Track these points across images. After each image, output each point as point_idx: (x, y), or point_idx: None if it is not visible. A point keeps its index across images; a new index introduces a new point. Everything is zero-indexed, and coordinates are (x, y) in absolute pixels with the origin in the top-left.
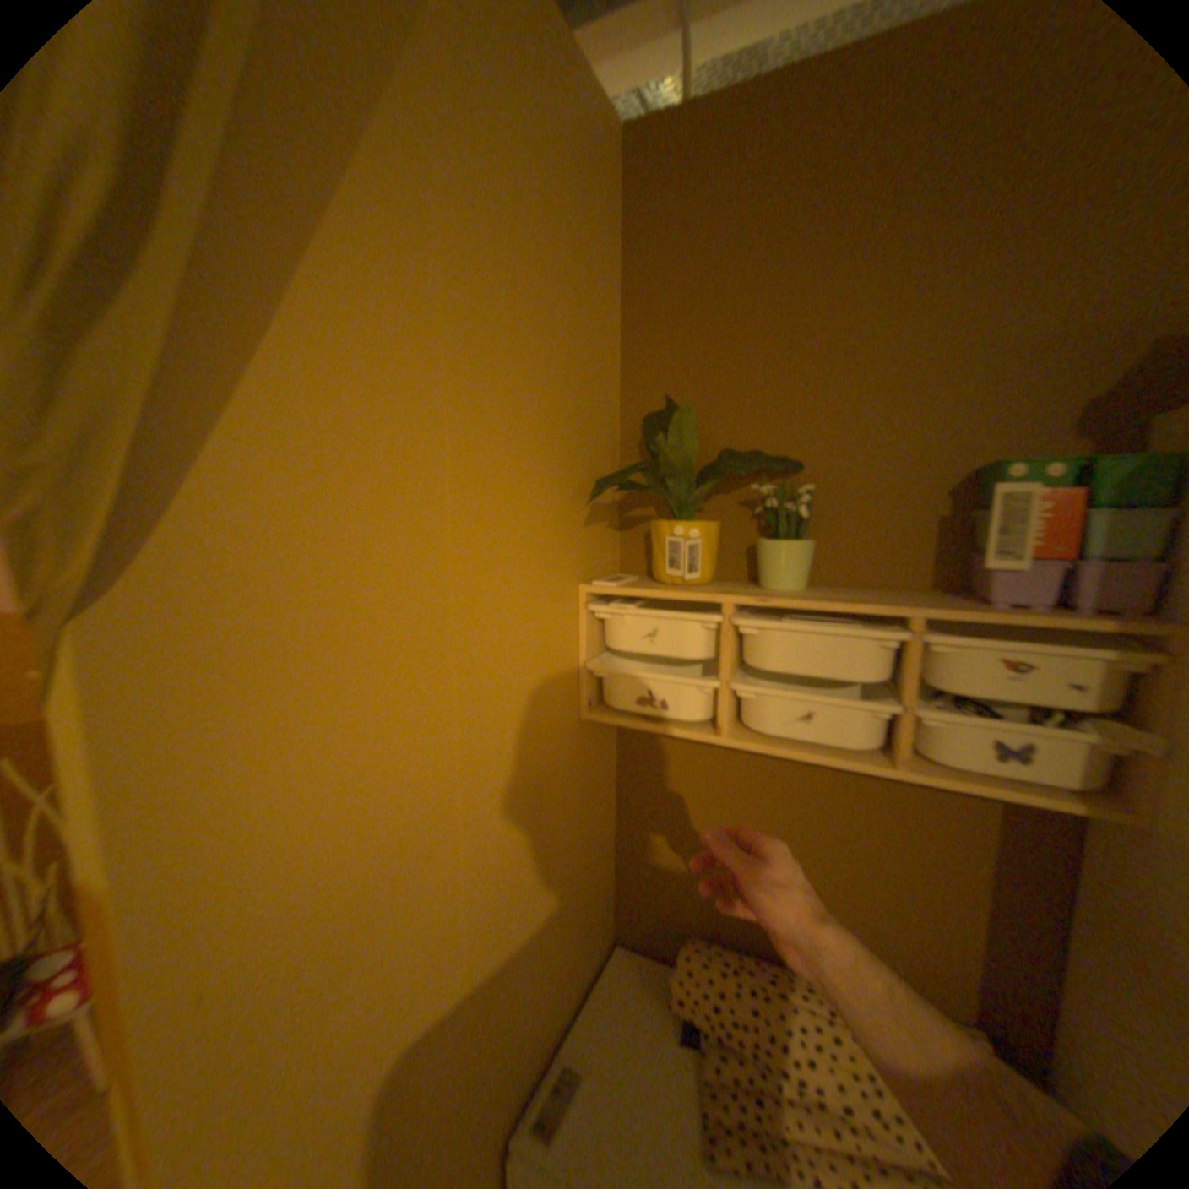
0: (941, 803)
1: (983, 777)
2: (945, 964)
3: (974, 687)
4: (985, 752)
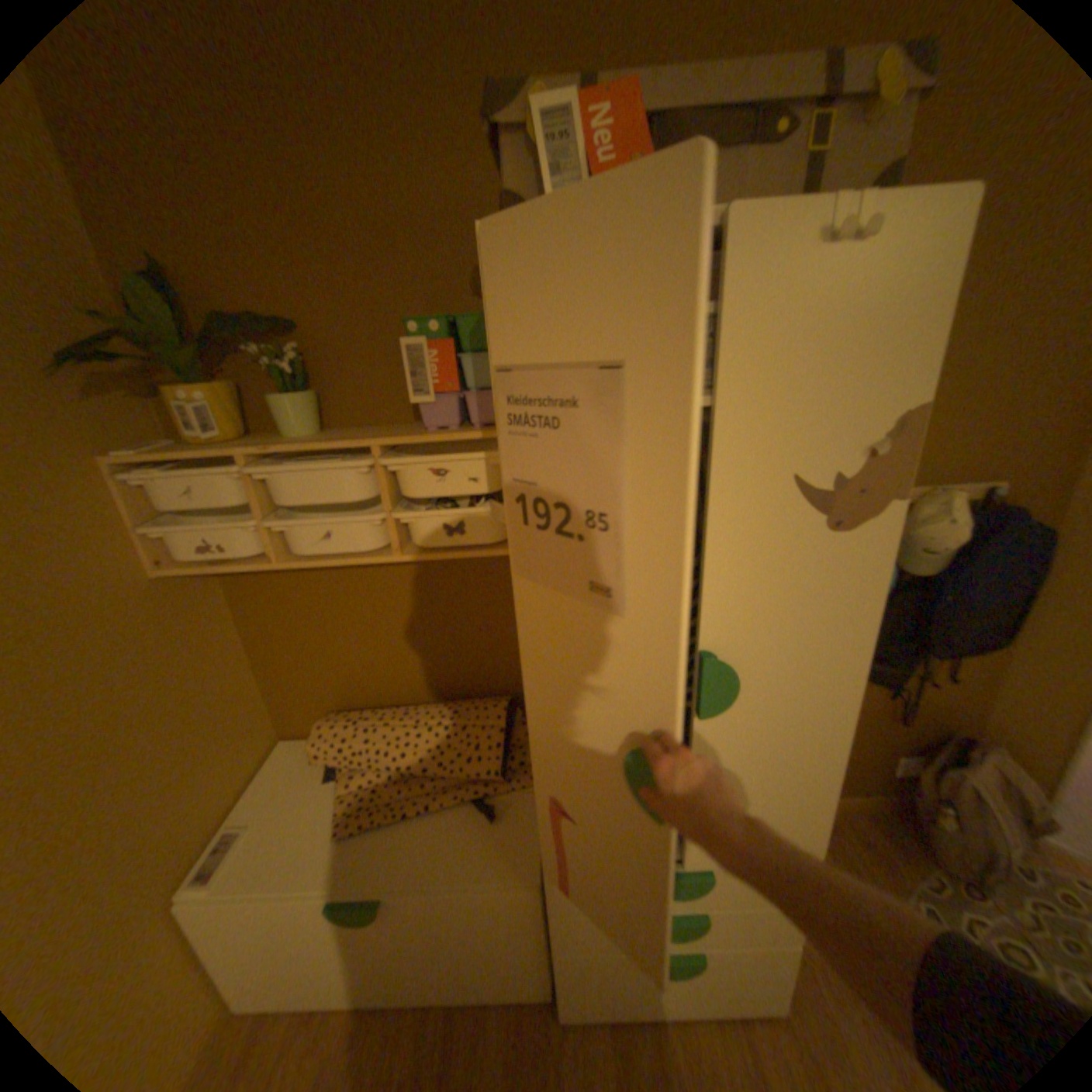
0: (459, 570)
1: (443, 548)
2: (485, 667)
3: (420, 490)
4: (440, 531)
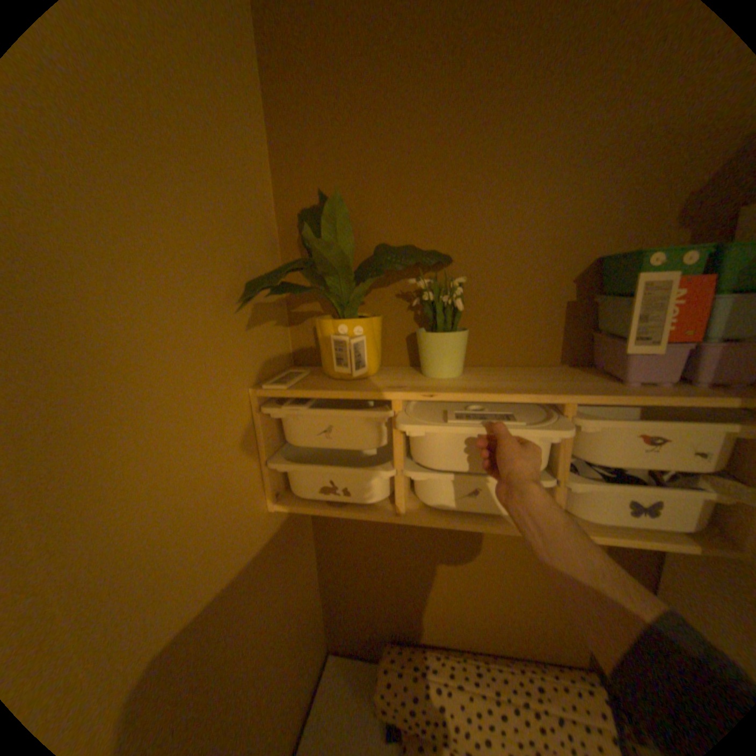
0: None
1: (621, 531)
2: (569, 632)
3: (619, 461)
4: (625, 511)
